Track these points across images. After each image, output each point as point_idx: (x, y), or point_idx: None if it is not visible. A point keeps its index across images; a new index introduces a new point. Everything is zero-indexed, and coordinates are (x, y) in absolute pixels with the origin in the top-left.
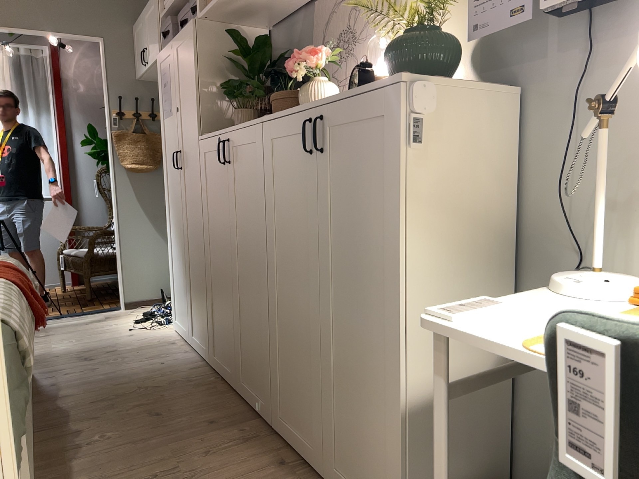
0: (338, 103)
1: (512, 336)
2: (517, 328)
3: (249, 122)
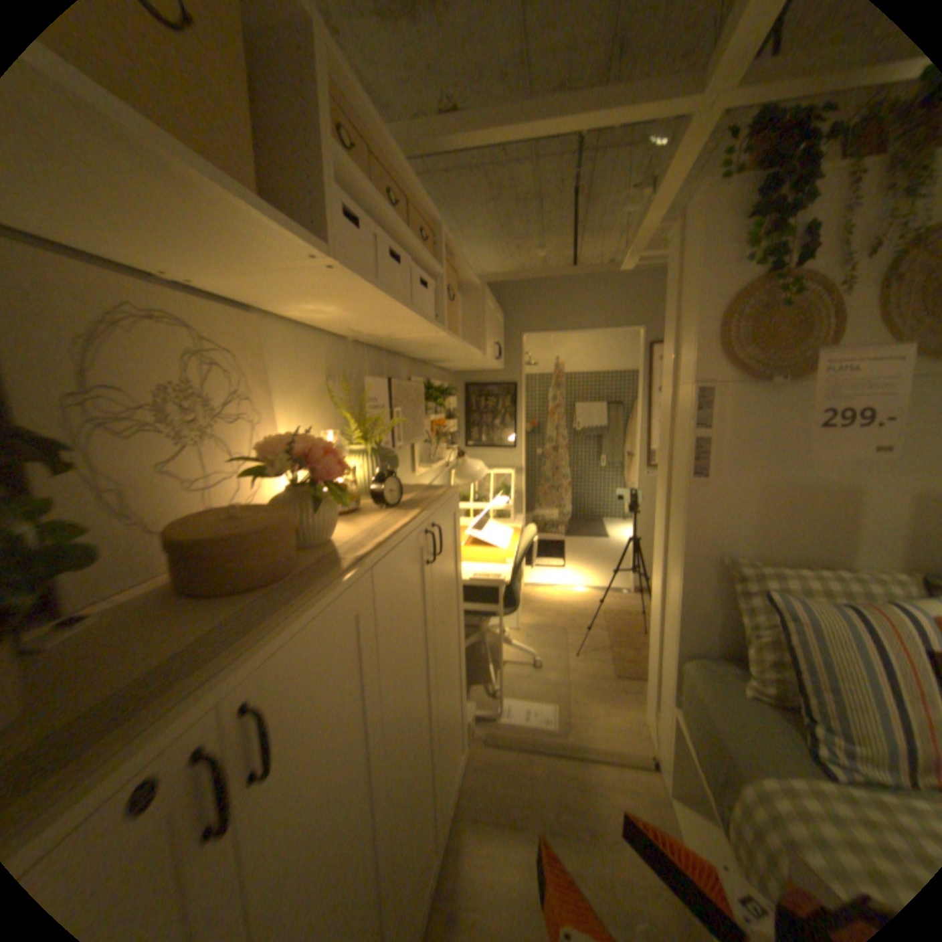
0: (440, 506)
1: (495, 568)
2: (485, 569)
3: (321, 585)
